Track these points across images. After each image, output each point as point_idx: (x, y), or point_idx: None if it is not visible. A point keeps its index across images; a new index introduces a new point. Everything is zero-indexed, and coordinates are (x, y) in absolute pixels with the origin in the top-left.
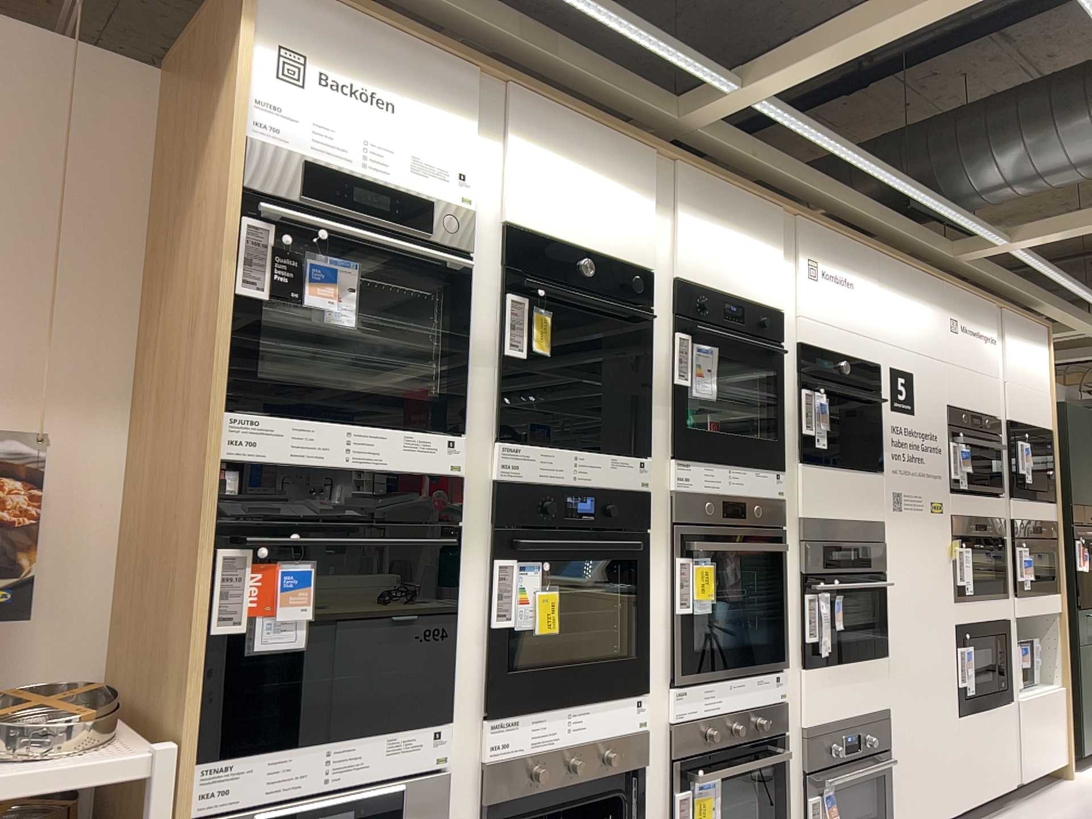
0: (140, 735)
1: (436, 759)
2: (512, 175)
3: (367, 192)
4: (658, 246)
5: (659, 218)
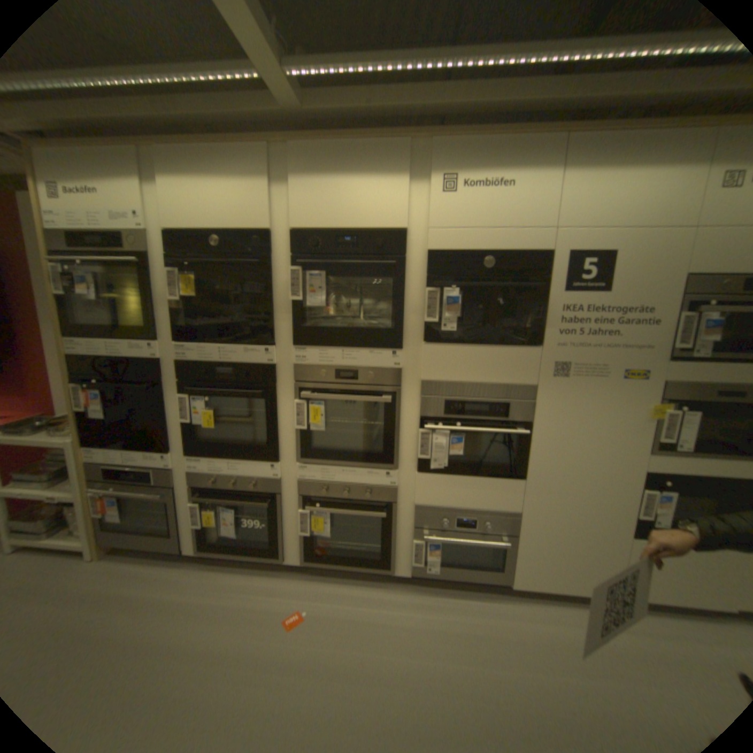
0: (67, 440)
1: (161, 470)
2: (160, 197)
3: (86, 235)
4: (280, 207)
5: (279, 186)
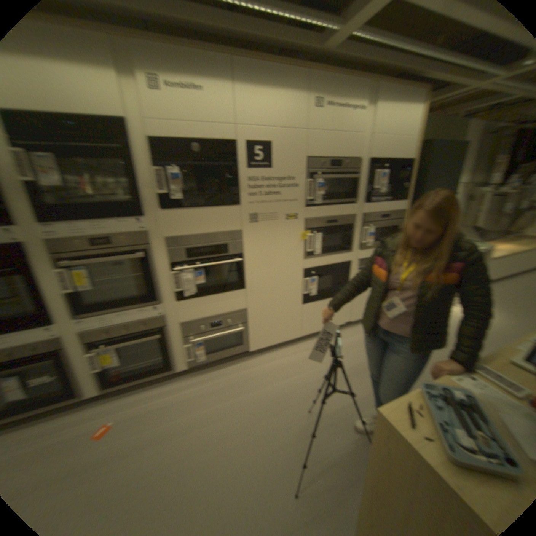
0: None
1: None
2: None
3: None
4: None
5: None
